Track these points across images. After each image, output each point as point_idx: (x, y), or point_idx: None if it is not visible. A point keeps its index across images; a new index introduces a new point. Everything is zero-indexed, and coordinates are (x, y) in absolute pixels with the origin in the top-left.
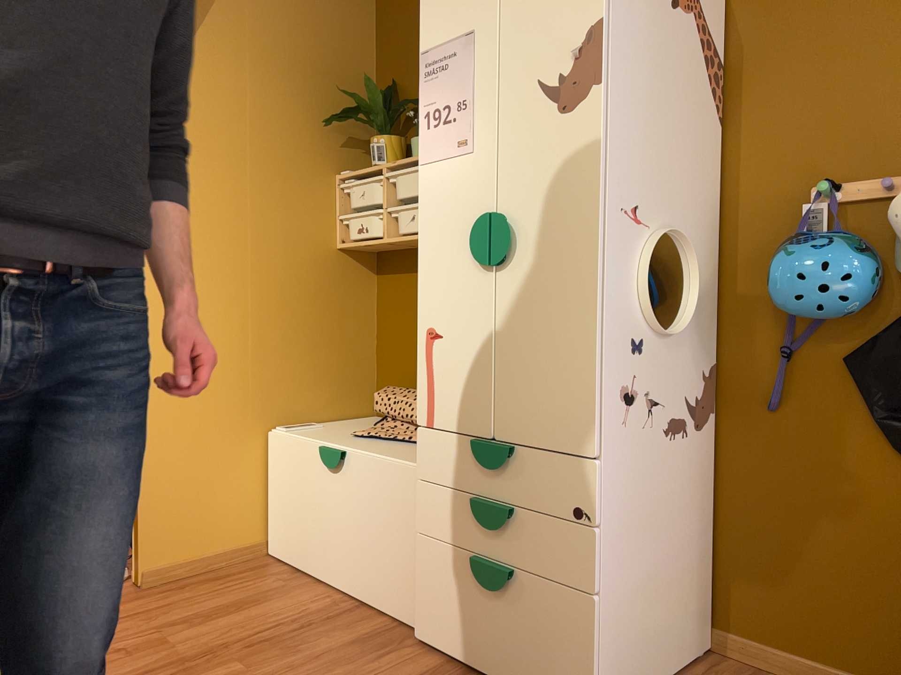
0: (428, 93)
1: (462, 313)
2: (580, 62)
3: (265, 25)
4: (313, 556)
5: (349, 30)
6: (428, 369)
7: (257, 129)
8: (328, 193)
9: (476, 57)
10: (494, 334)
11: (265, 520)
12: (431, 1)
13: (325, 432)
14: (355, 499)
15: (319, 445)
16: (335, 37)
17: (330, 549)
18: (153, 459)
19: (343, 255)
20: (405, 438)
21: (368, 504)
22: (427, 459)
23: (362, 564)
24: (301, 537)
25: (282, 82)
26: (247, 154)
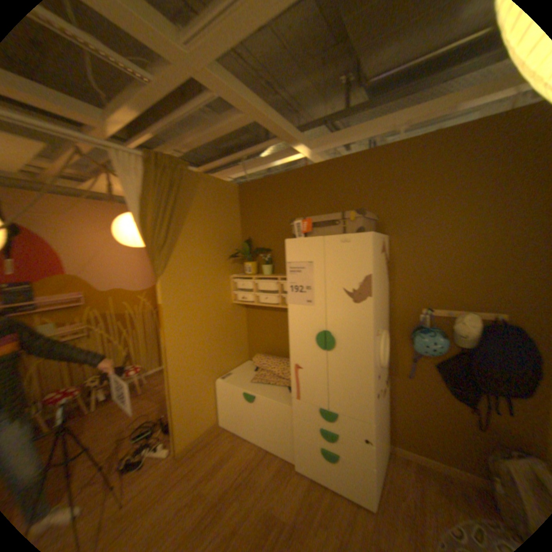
0: (291, 278)
1: (311, 363)
2: (362, 287)
3: (202, 224)
4: (241, 431)
5: (230, 218)
6: (295, 378)
7: (202, 267)
8: (228, 283)
9: (313, 271)
10: (326, 373)
11: (216, 414)
12: (290, 243)
13: (238, 380)
14: (260, 414)
15: (241, 391)
16: (225, 222)
17: (249, 430)
18: (176, 409)
19: (234, 305)
20: (272, 383)
21: (267, 417)
22: (297, 410)
23: (265, 437)
24: (235, 423)
25: (209, 246)
26: (200, 278)
